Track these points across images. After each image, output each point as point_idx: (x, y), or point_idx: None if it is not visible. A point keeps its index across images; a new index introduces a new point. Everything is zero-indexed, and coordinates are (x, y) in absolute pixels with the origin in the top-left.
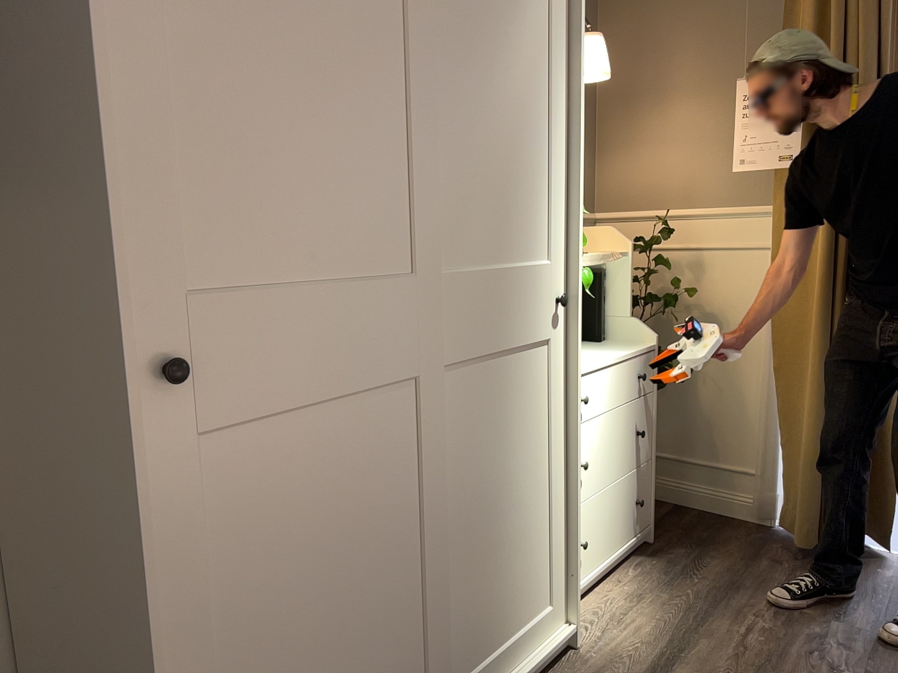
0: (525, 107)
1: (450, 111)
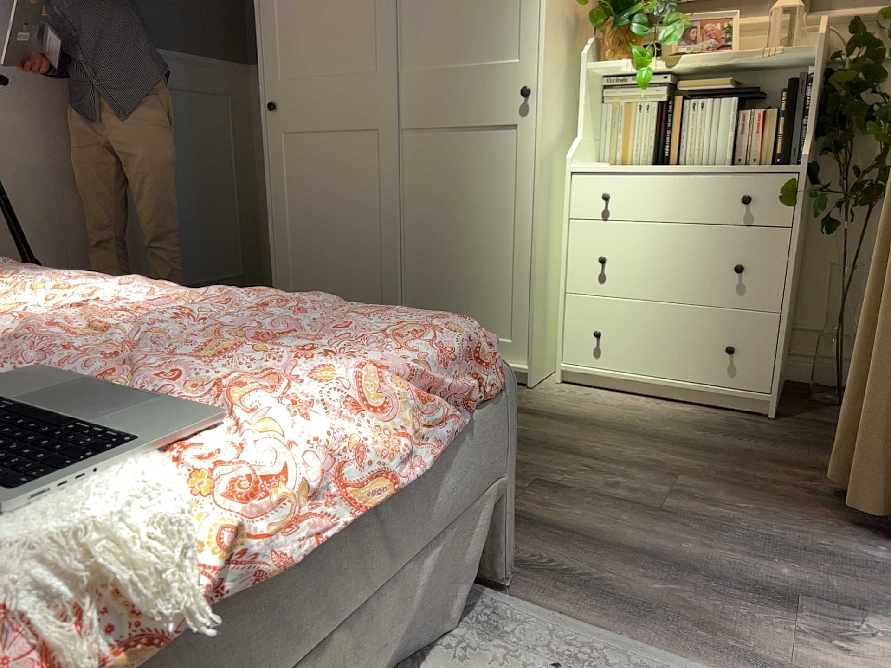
0: None
1: None
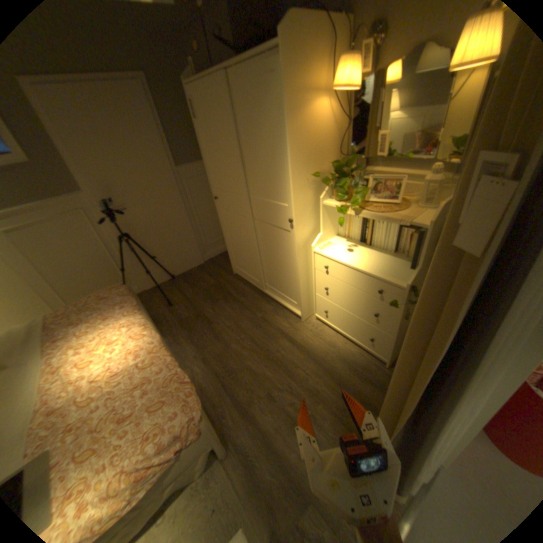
0: (273, 140)
1: (247, 148)
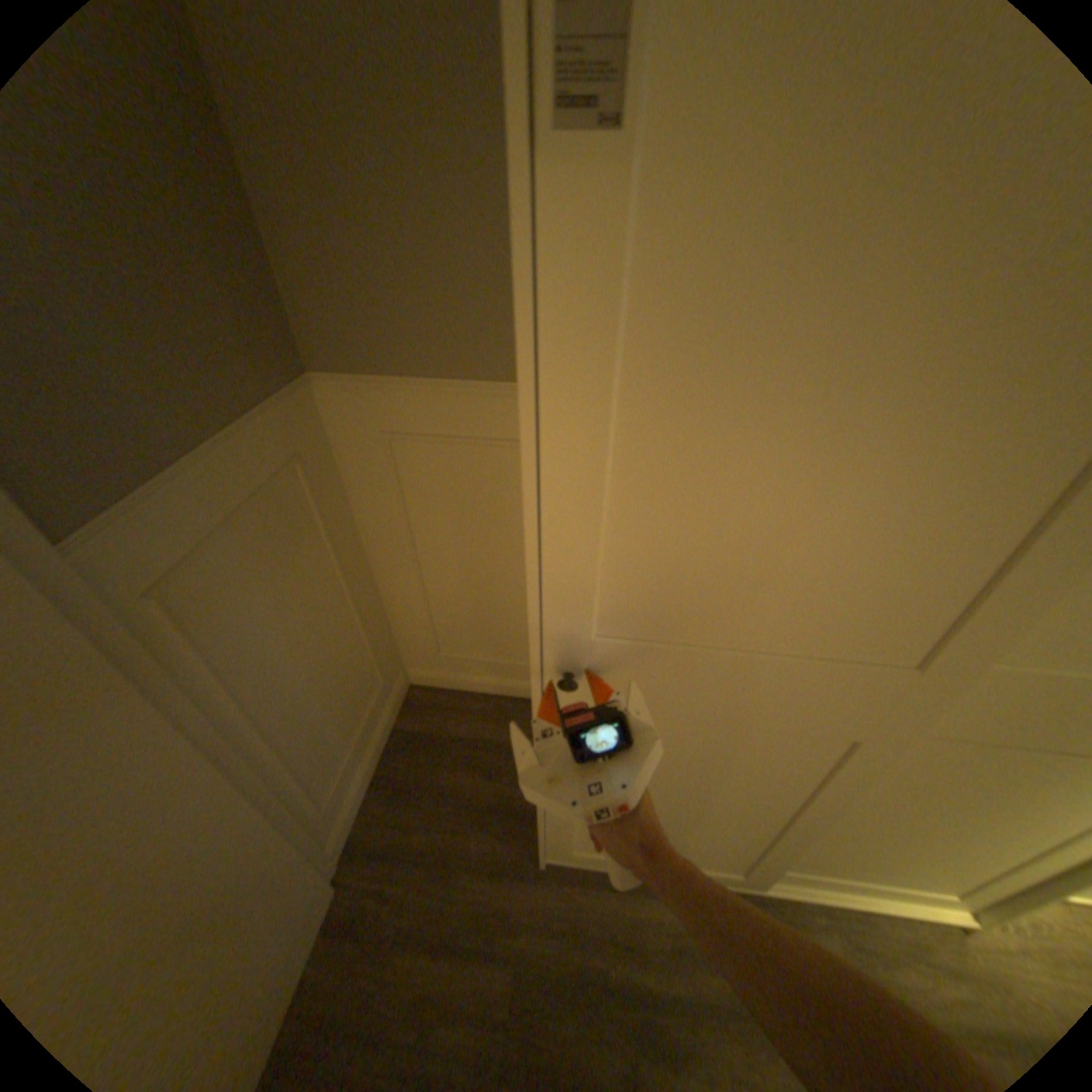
0: None
1: None
